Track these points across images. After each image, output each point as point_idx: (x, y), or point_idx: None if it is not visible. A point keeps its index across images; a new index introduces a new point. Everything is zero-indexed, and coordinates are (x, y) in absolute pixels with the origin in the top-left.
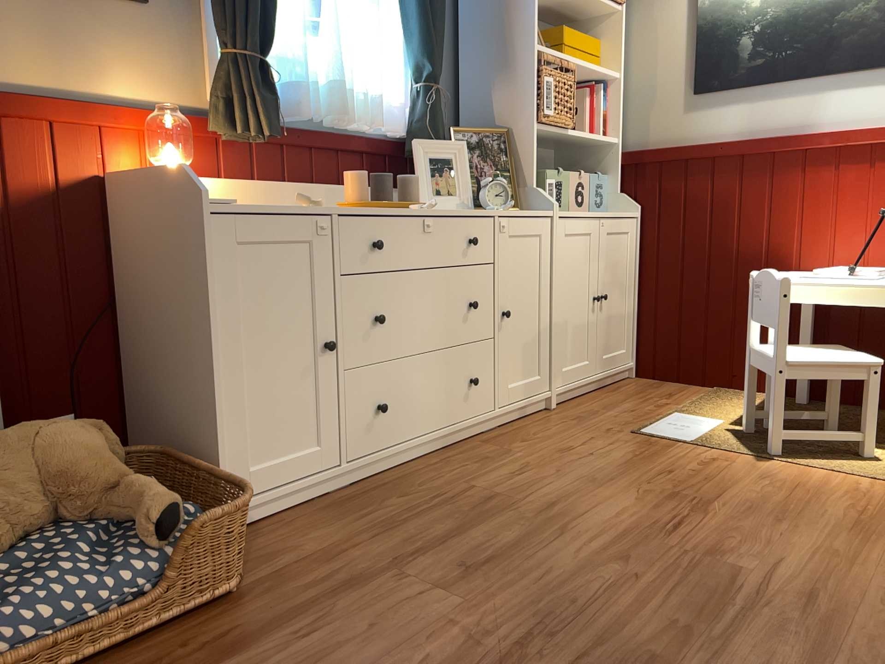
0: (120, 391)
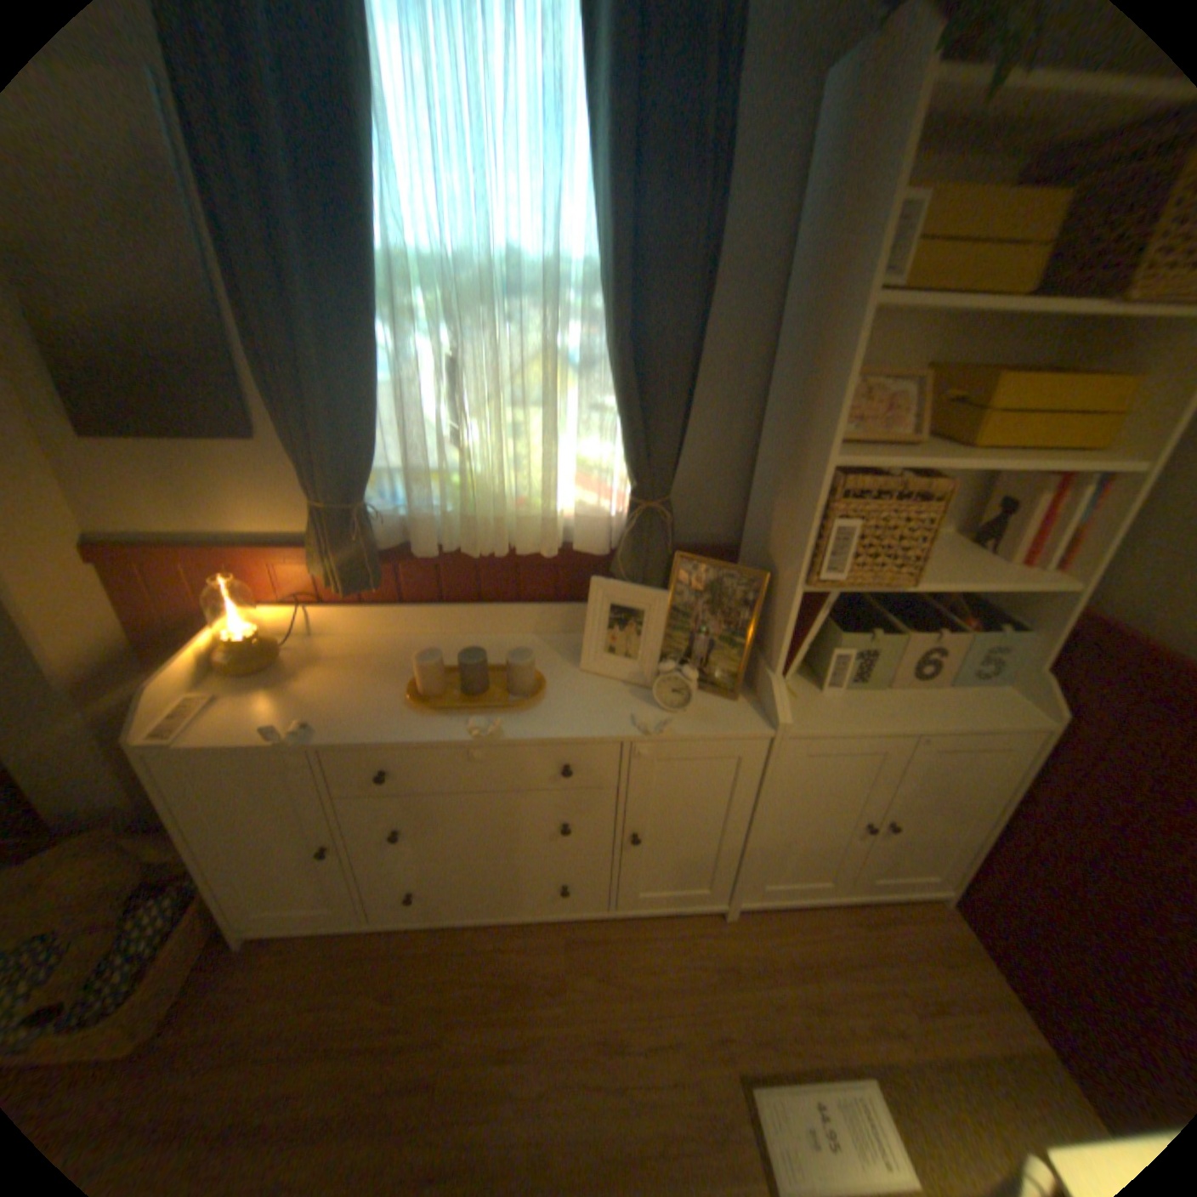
0: None
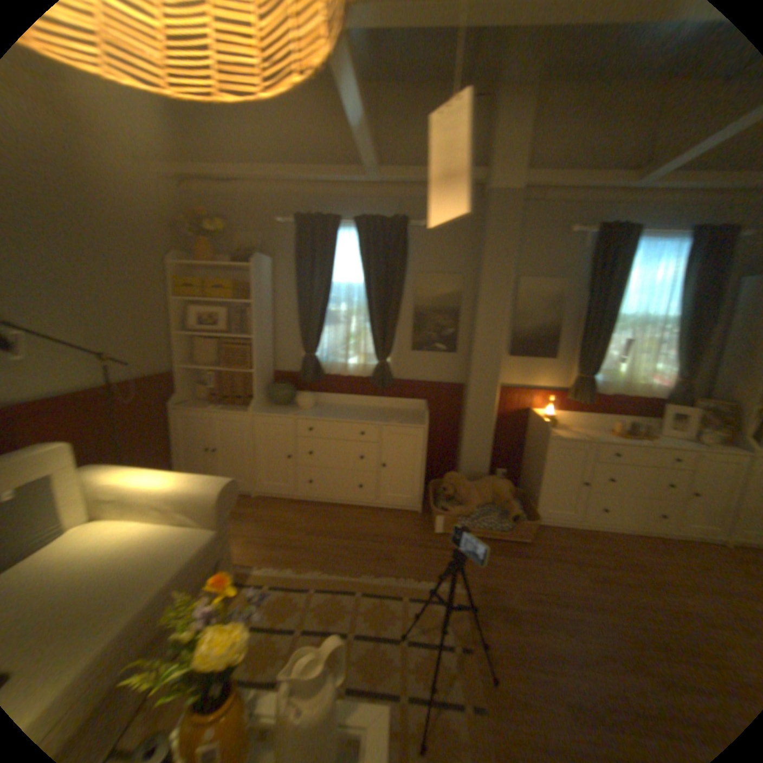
0: (520, 468)
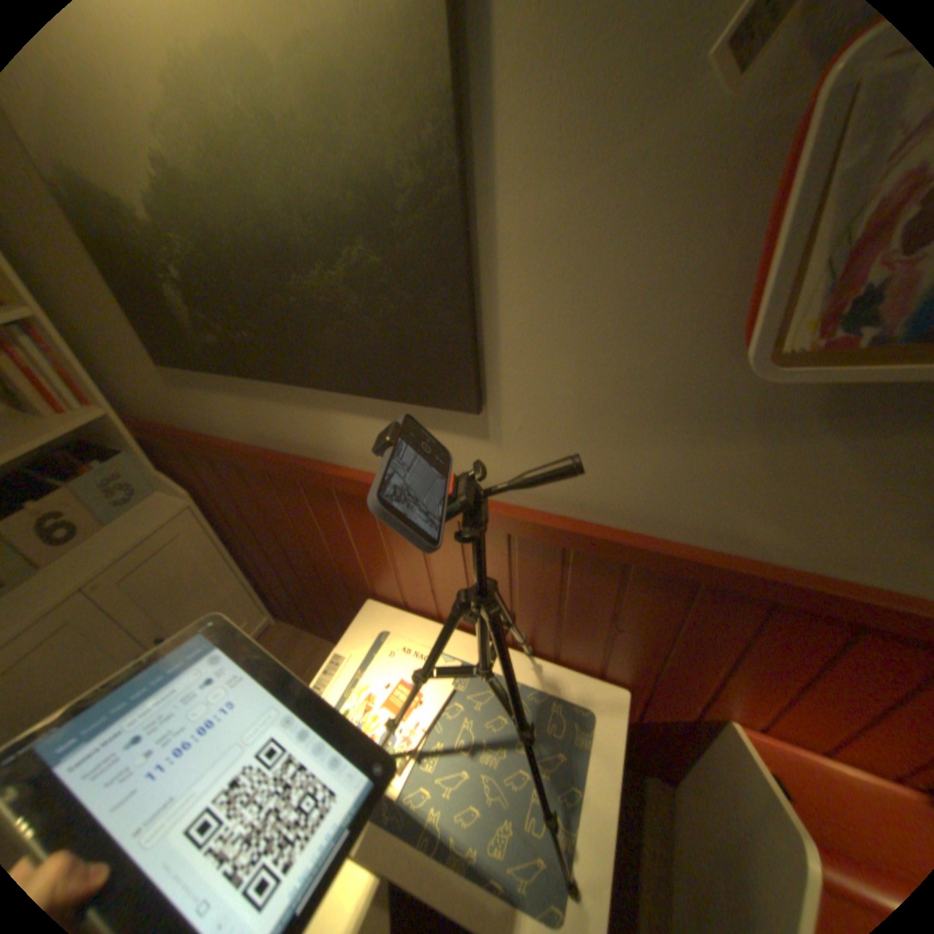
0: None
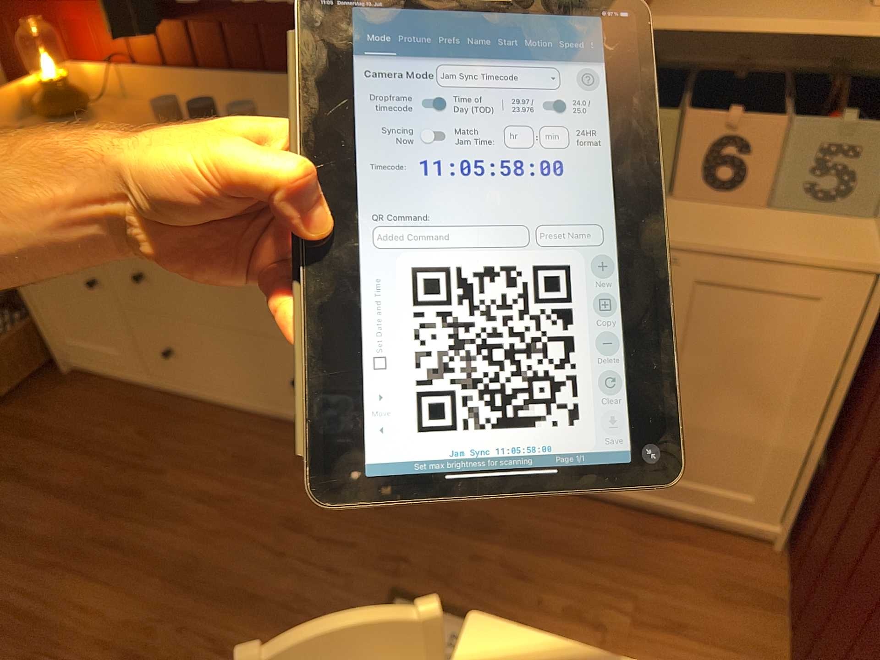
0: None
